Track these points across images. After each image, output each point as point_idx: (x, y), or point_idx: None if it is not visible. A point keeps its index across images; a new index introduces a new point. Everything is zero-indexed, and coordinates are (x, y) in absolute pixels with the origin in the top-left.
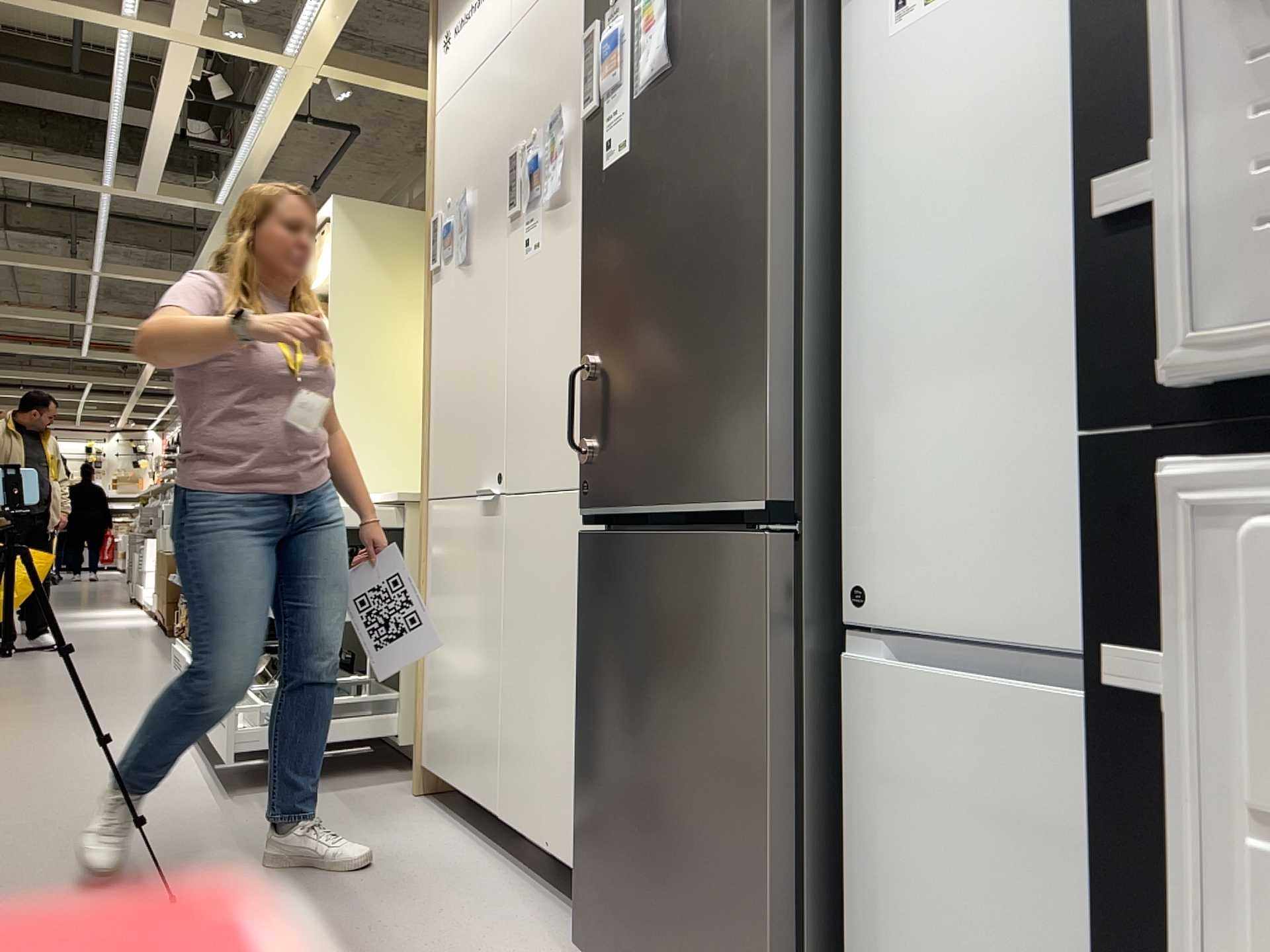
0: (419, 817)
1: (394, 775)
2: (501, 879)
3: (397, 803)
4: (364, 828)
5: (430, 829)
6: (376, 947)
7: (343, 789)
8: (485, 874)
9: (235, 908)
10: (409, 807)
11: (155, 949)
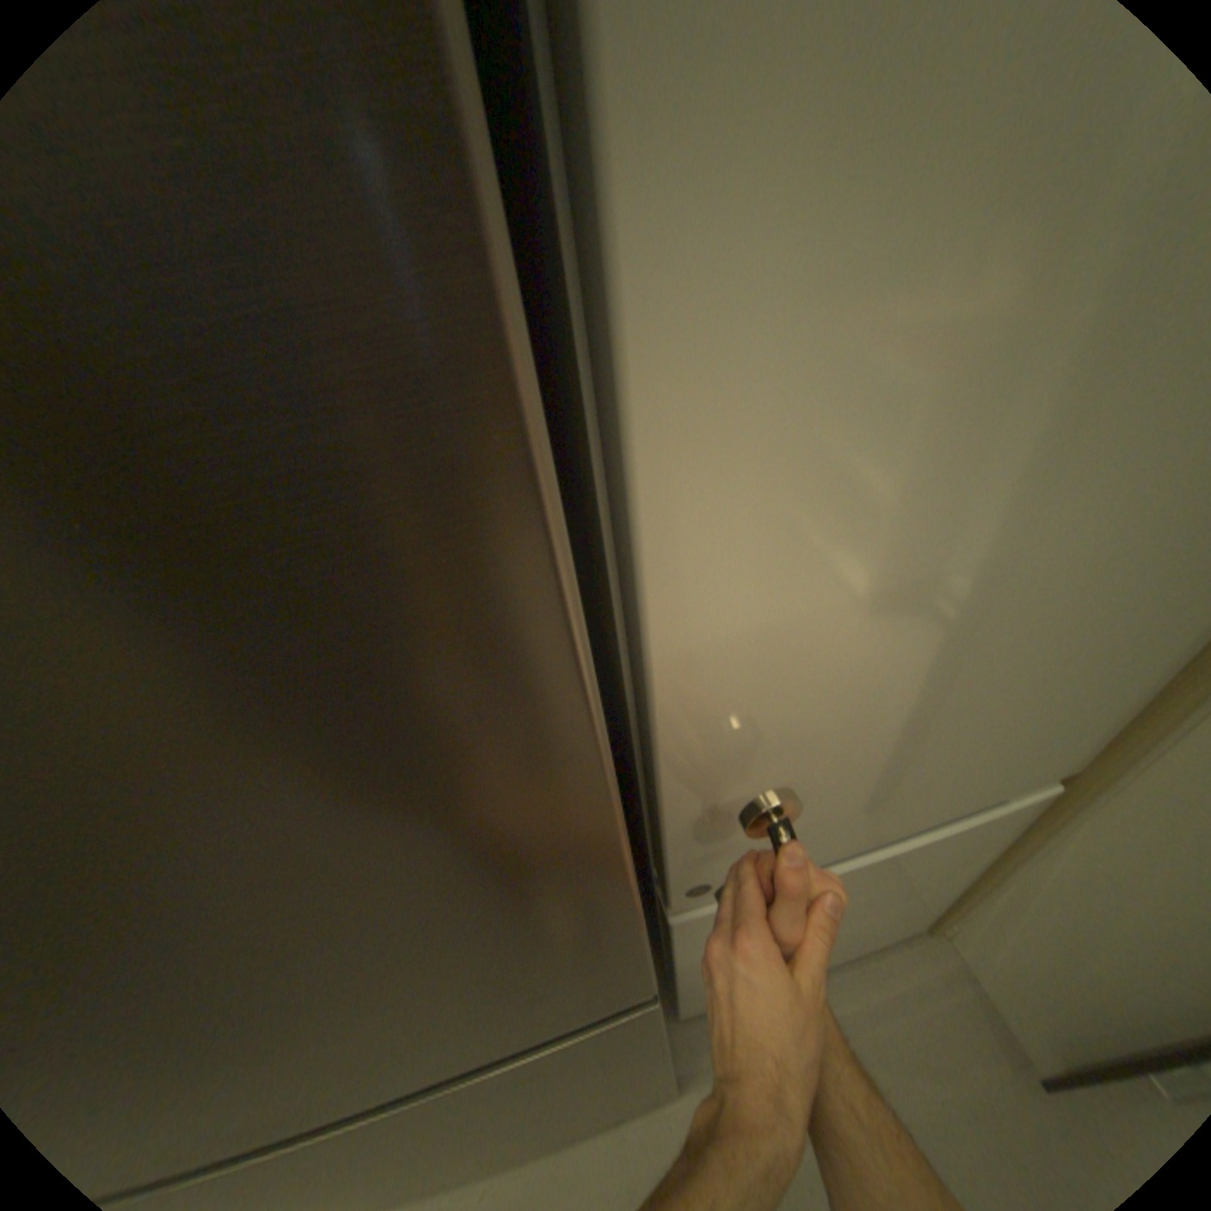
0: None
1: None
2: None
3: None
4: None
5: None
6: None
7: None
8: None
9: None
10: None
11: None
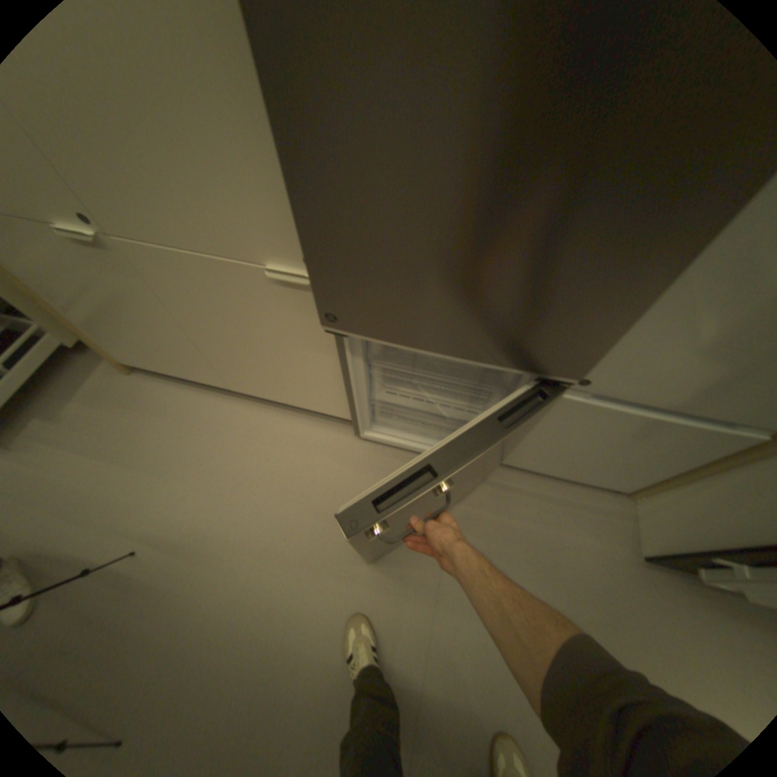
0: (154, 392)
1: (81, 361)
2: (257, 414)
3: (124, 388)
4: (137, 422)
5: (174, 398)
6: (267, 498)
7: (70, 395)
8: (246, 416)
9: (165, 528)
10: (135, 387)
11: (170, 582)
